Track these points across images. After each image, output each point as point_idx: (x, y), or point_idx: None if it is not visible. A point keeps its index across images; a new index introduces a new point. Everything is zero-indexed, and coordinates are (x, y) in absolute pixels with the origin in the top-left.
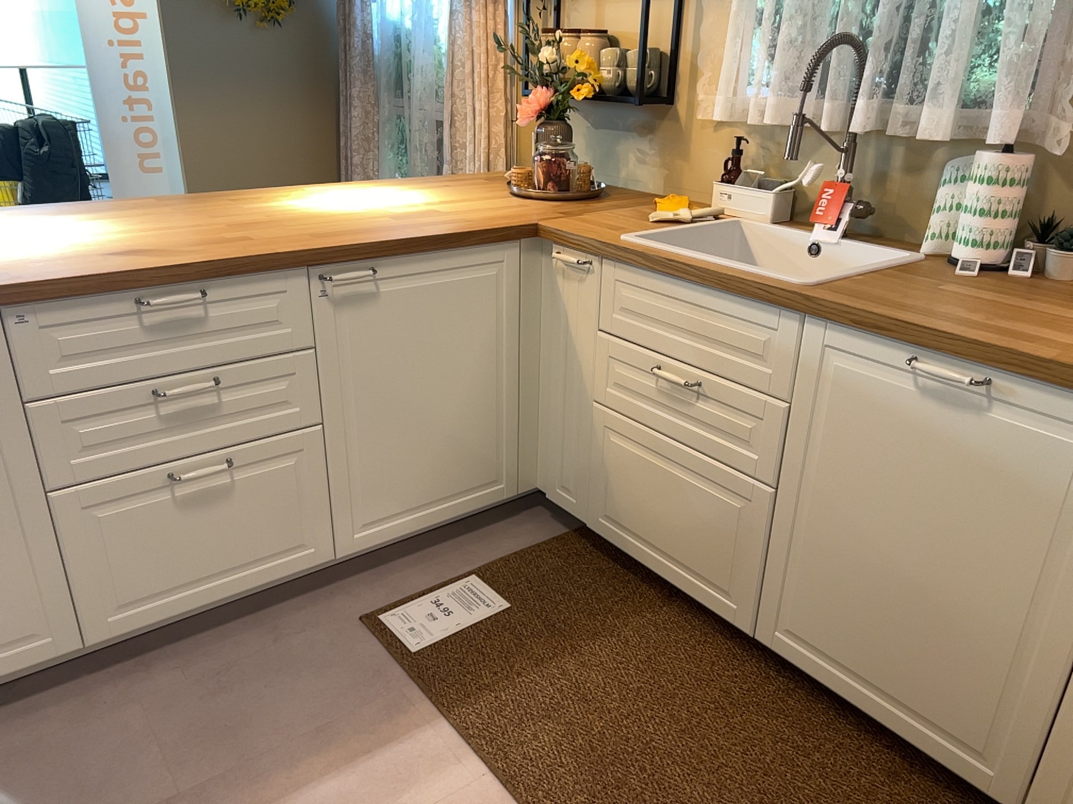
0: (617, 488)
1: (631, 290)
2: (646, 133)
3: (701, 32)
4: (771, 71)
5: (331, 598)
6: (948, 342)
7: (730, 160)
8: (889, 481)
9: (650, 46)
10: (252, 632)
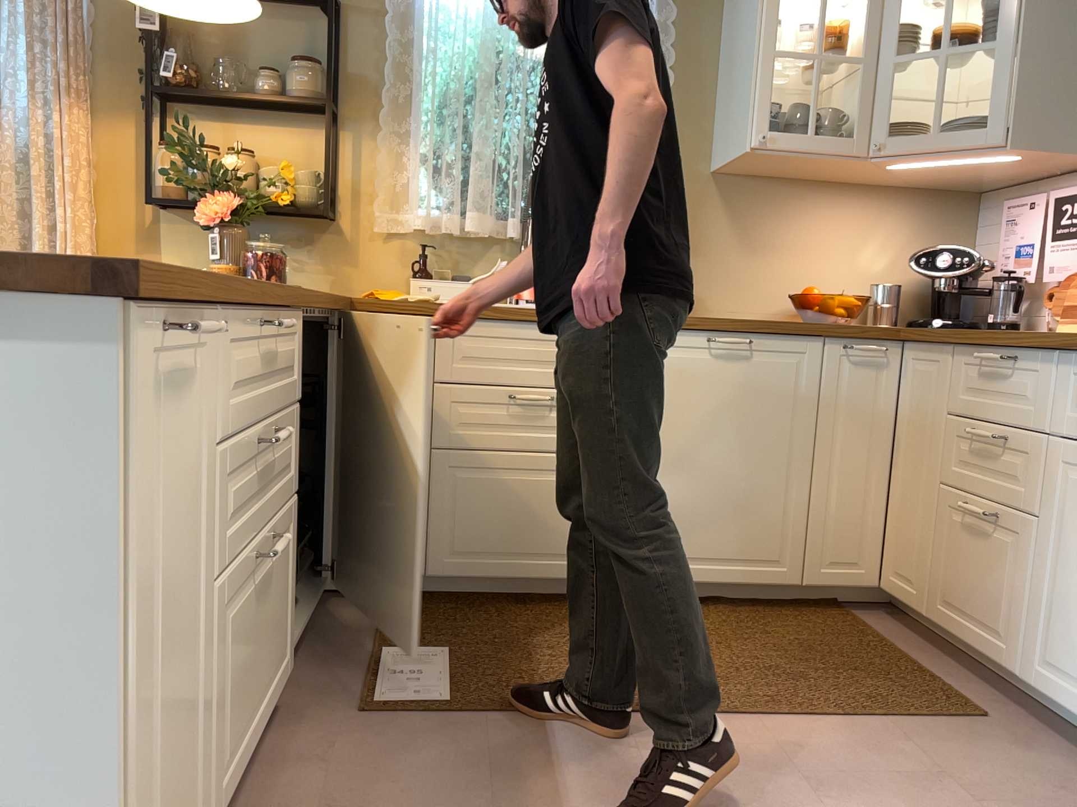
0: (464, 521)
1: (472, 341)
2: (306, 243)
3: (365, 162)
4: (456, 193)
5: (298, 720)
6: (730, 322)
7: (406, 263)
8: (704, 417)
9: (306, 169)
10: (278, 778)
